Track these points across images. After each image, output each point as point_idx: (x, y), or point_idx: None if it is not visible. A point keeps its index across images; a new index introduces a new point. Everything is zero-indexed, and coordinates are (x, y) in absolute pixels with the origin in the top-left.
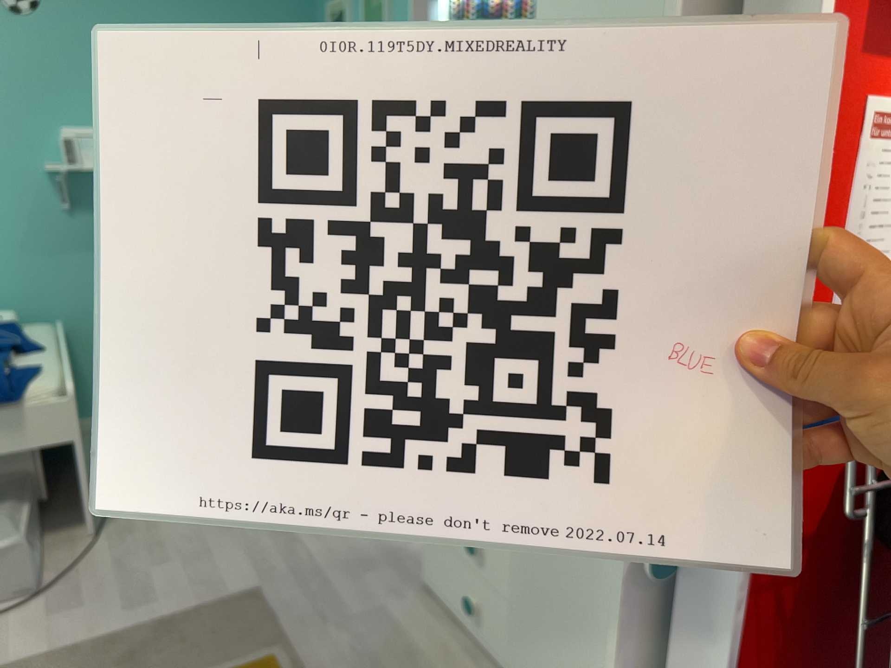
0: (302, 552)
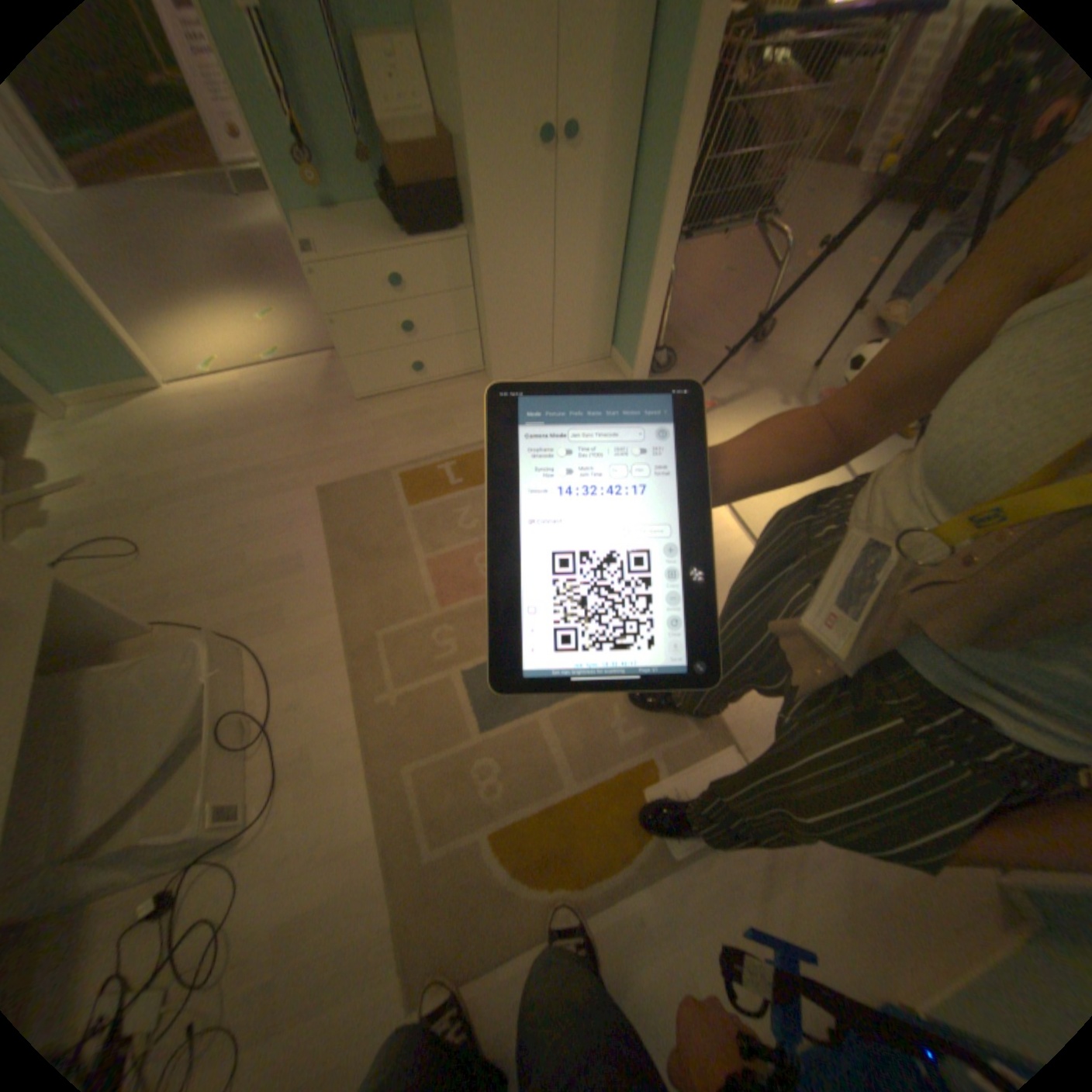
0: (279, 463)
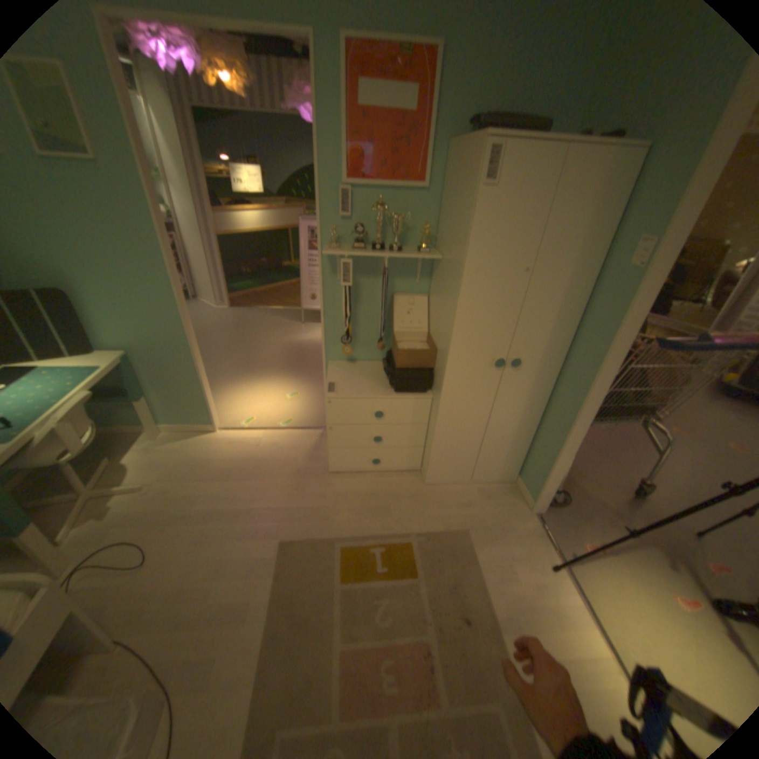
0: (263, 512)
